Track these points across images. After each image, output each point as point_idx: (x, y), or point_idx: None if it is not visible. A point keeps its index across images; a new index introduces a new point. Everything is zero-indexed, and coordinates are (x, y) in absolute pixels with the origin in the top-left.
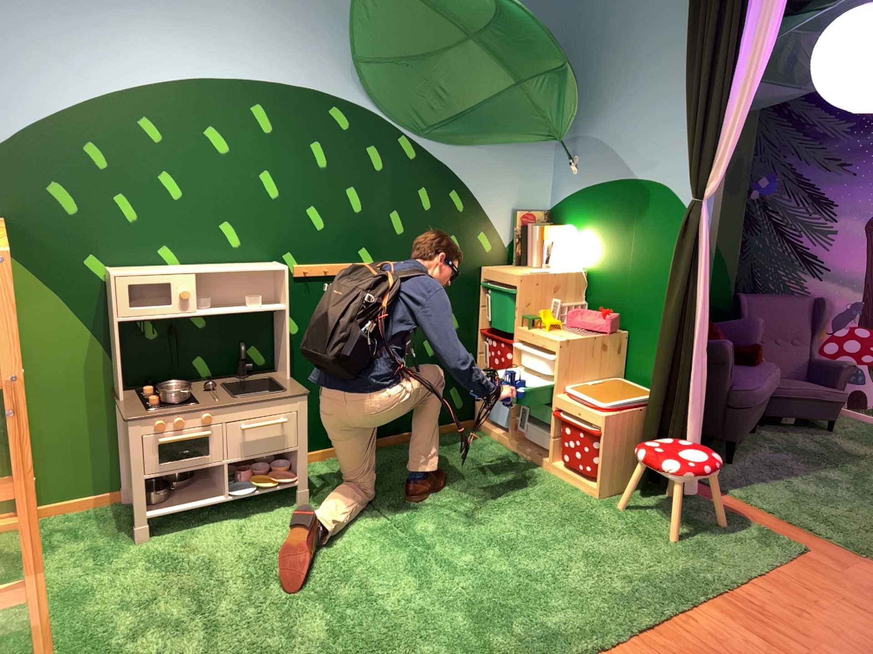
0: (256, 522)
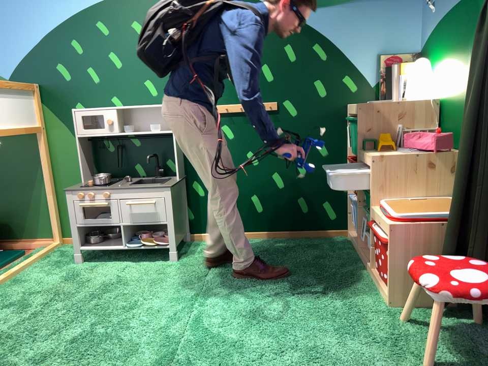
0: (133, 268)
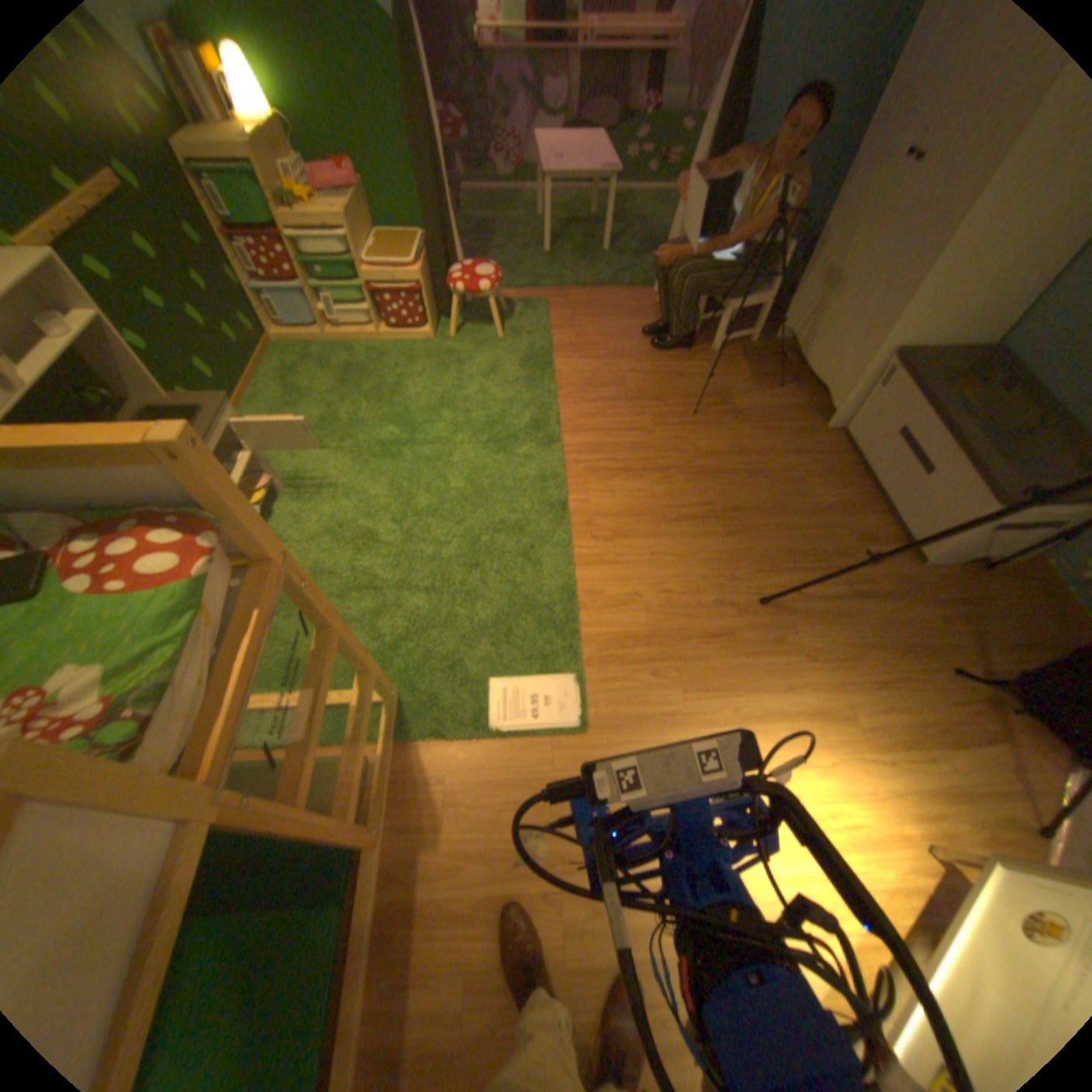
0: (281, 531)
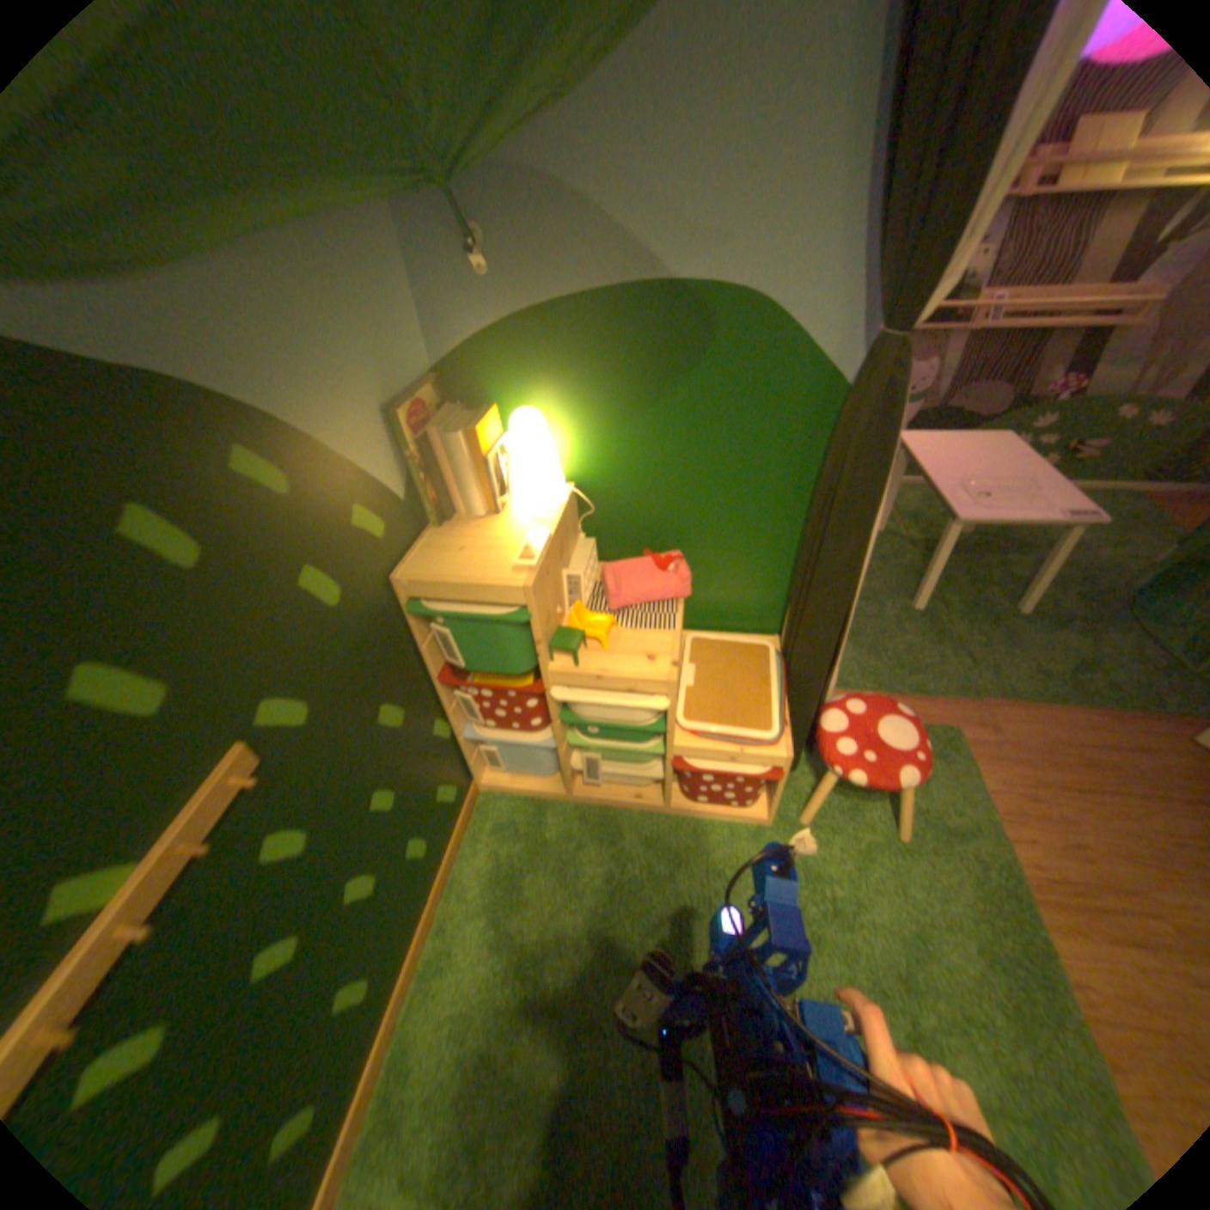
0: None
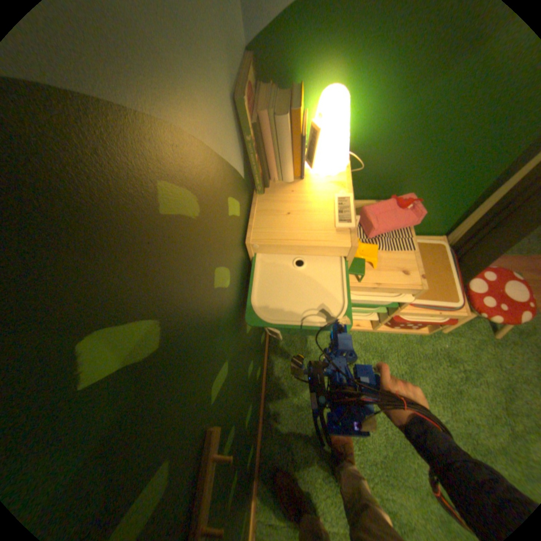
0: None
